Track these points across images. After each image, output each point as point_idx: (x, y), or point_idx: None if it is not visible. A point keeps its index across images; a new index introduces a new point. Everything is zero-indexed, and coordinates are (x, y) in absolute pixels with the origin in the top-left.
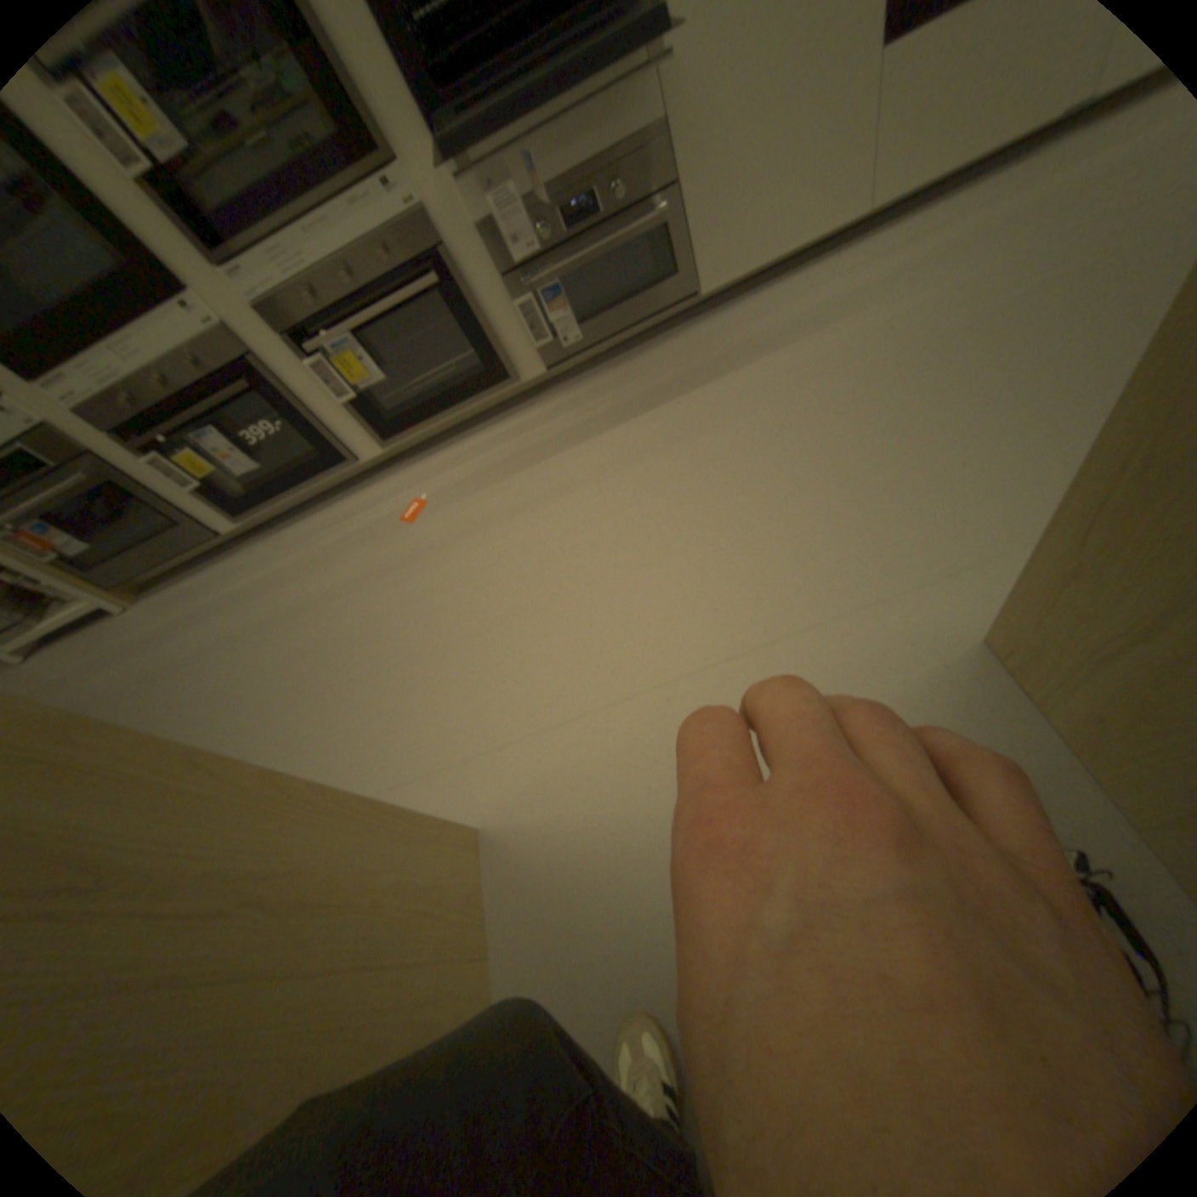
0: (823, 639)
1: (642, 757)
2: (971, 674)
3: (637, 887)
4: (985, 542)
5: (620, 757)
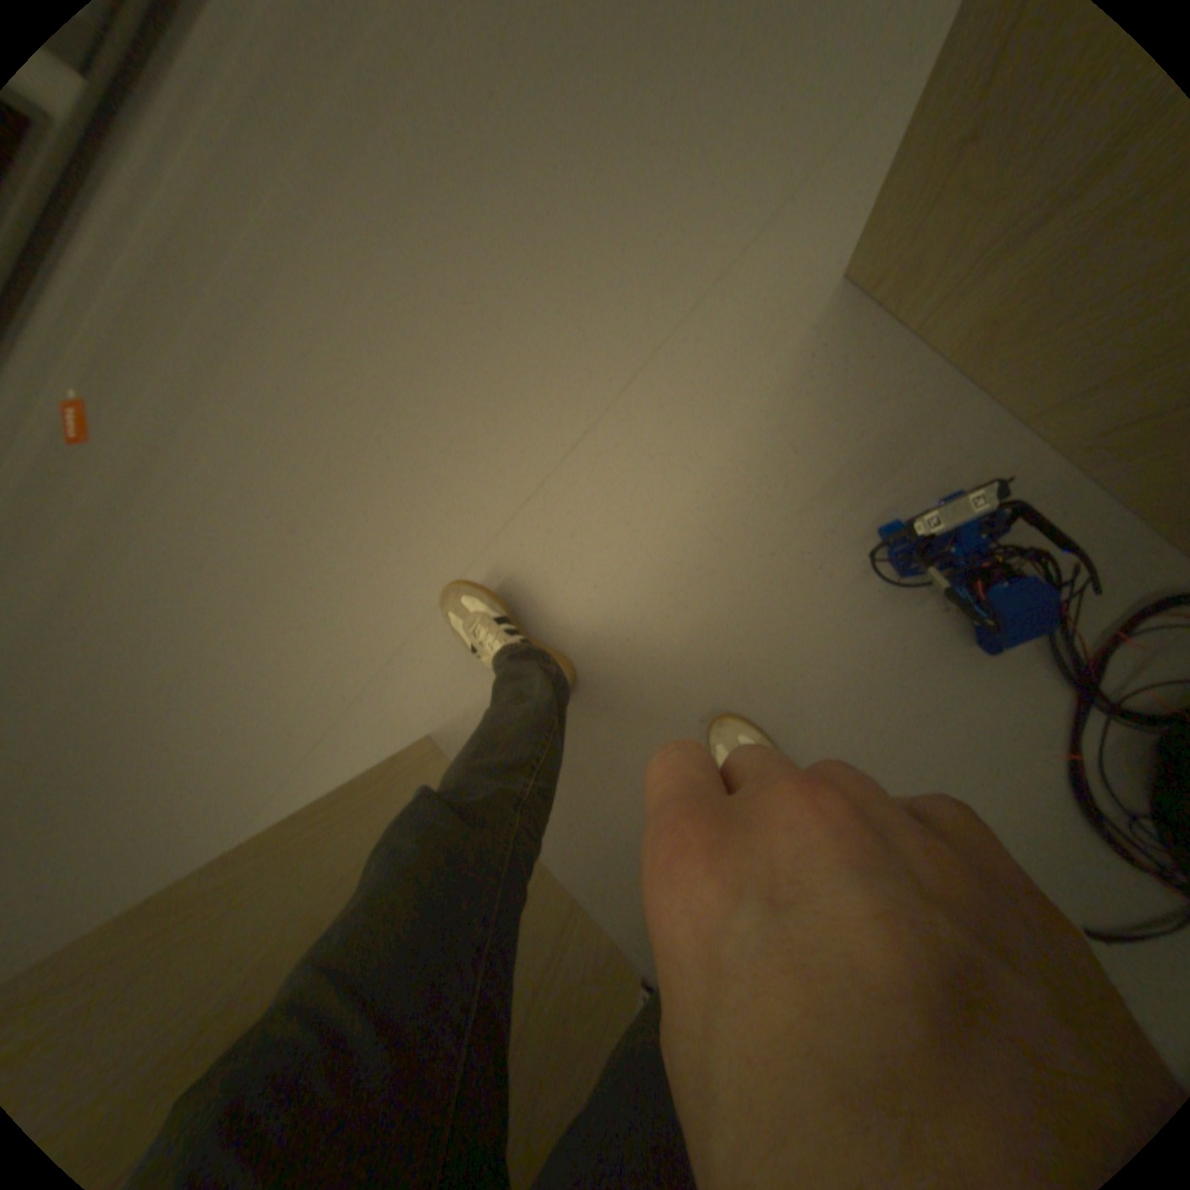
0: (676, 357)
1: (551, 586)
2: (841, 324)
3: (610, 702)
4: (812, 131)
5: (530, 597)
